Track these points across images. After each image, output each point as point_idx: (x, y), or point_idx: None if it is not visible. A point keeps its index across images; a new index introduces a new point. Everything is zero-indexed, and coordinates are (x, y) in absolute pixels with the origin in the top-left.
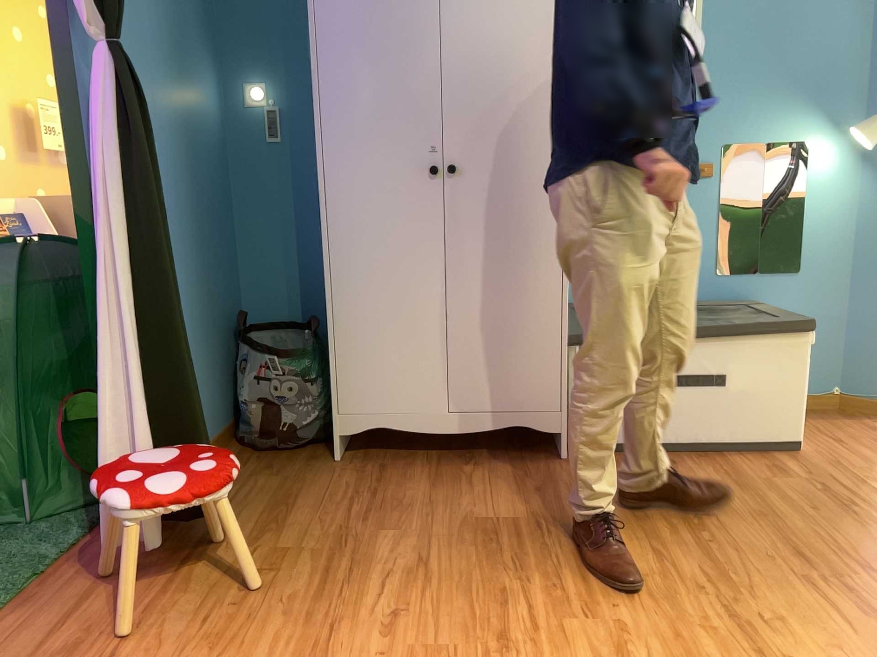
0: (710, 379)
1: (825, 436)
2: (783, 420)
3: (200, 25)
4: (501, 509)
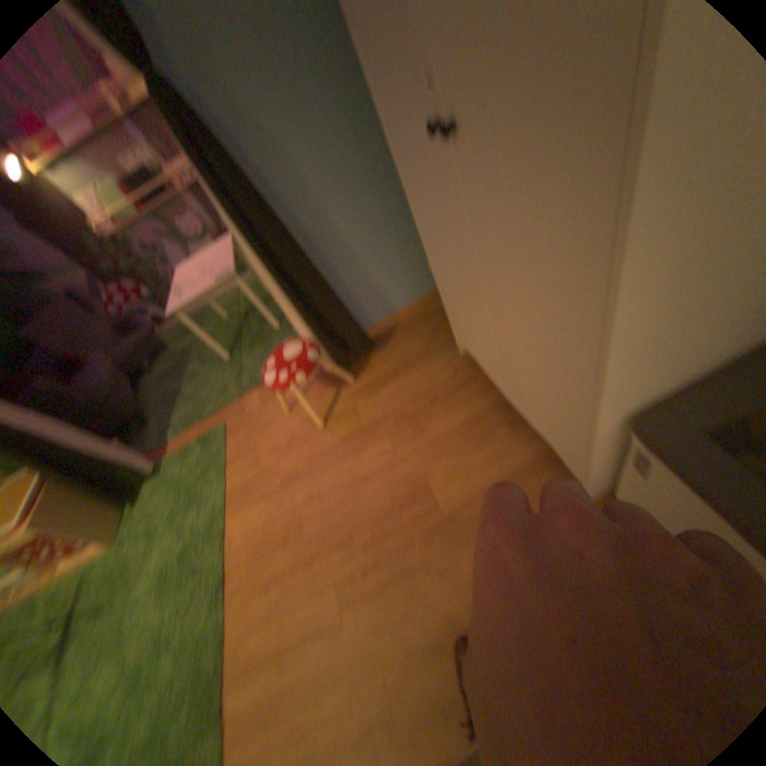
0: None
1: None
2: None
3: None
4: (449, 493)
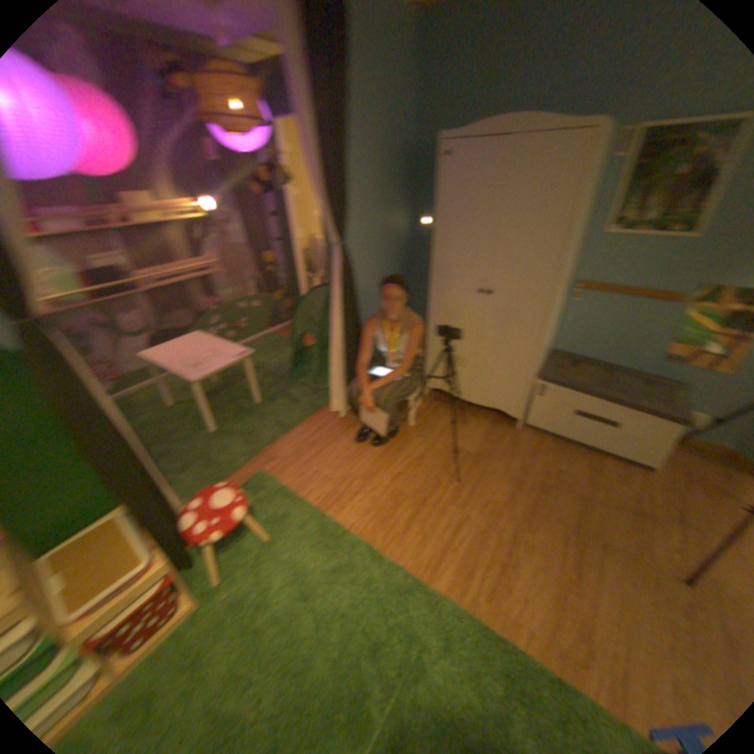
0: (609, 424)
1: (684, 471)
2: (648, 457)
3: (401, 193)
4: (469, 446)
